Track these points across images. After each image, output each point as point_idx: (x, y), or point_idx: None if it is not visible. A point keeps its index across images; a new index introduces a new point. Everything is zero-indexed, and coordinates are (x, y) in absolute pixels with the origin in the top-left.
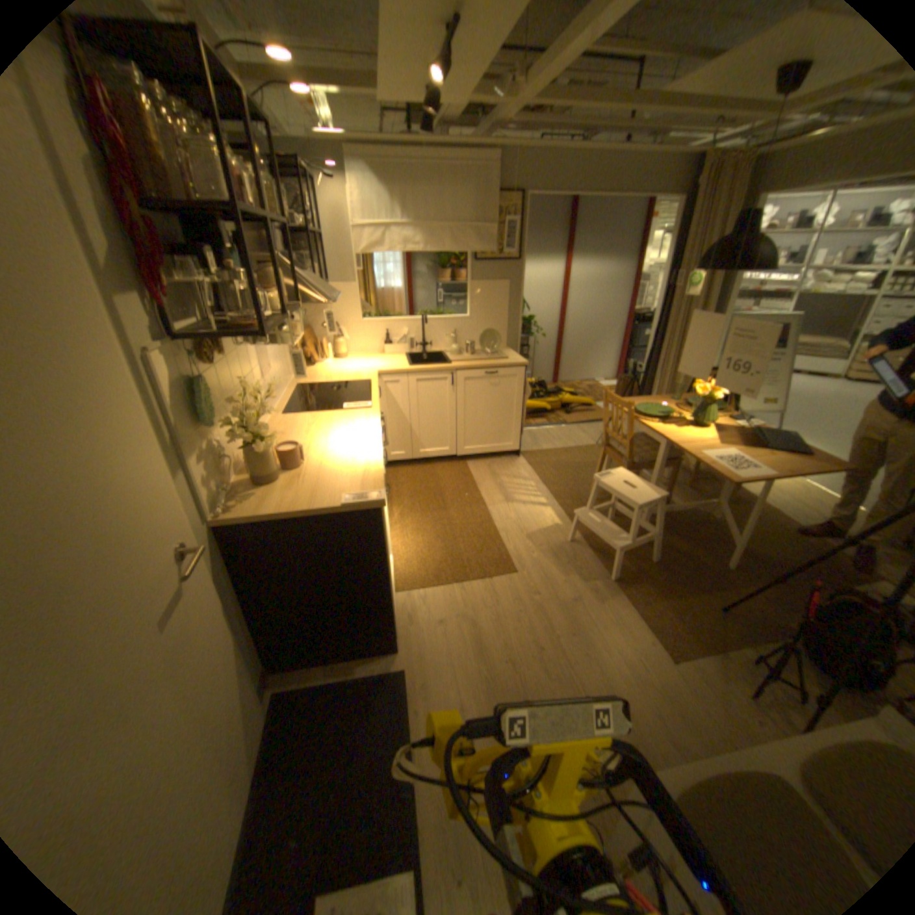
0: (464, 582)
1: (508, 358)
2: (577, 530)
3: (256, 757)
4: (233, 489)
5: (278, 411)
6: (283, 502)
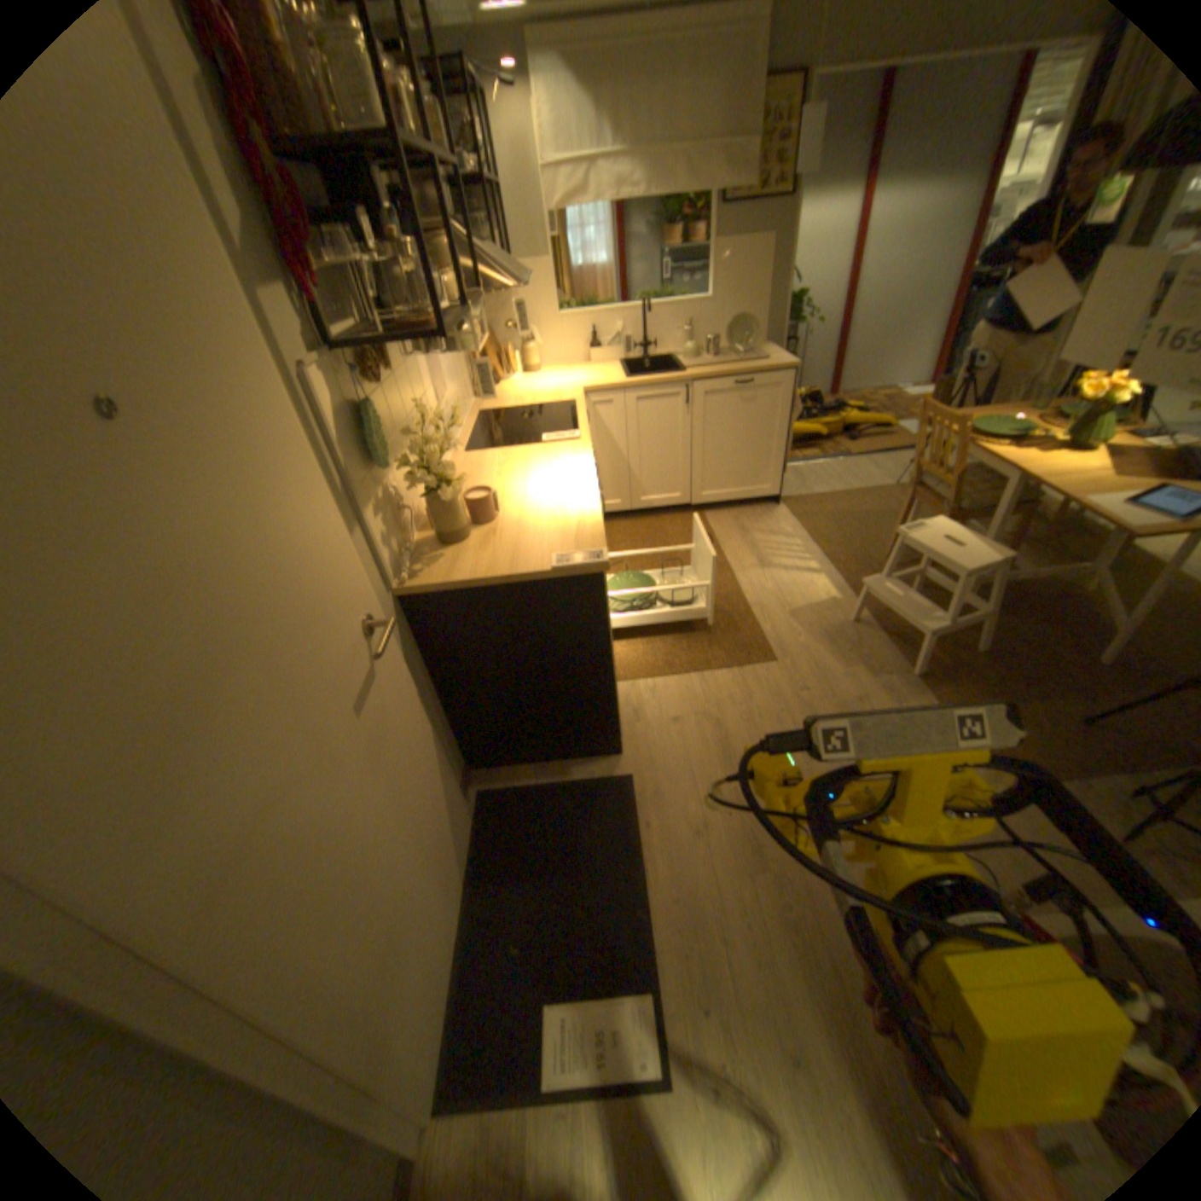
0: (703, 673)
1: (766, 359)
2: (862, 607)
3: (464, 860)
4: (415, 551)
5: (458, 449)
6: (477, 567)
